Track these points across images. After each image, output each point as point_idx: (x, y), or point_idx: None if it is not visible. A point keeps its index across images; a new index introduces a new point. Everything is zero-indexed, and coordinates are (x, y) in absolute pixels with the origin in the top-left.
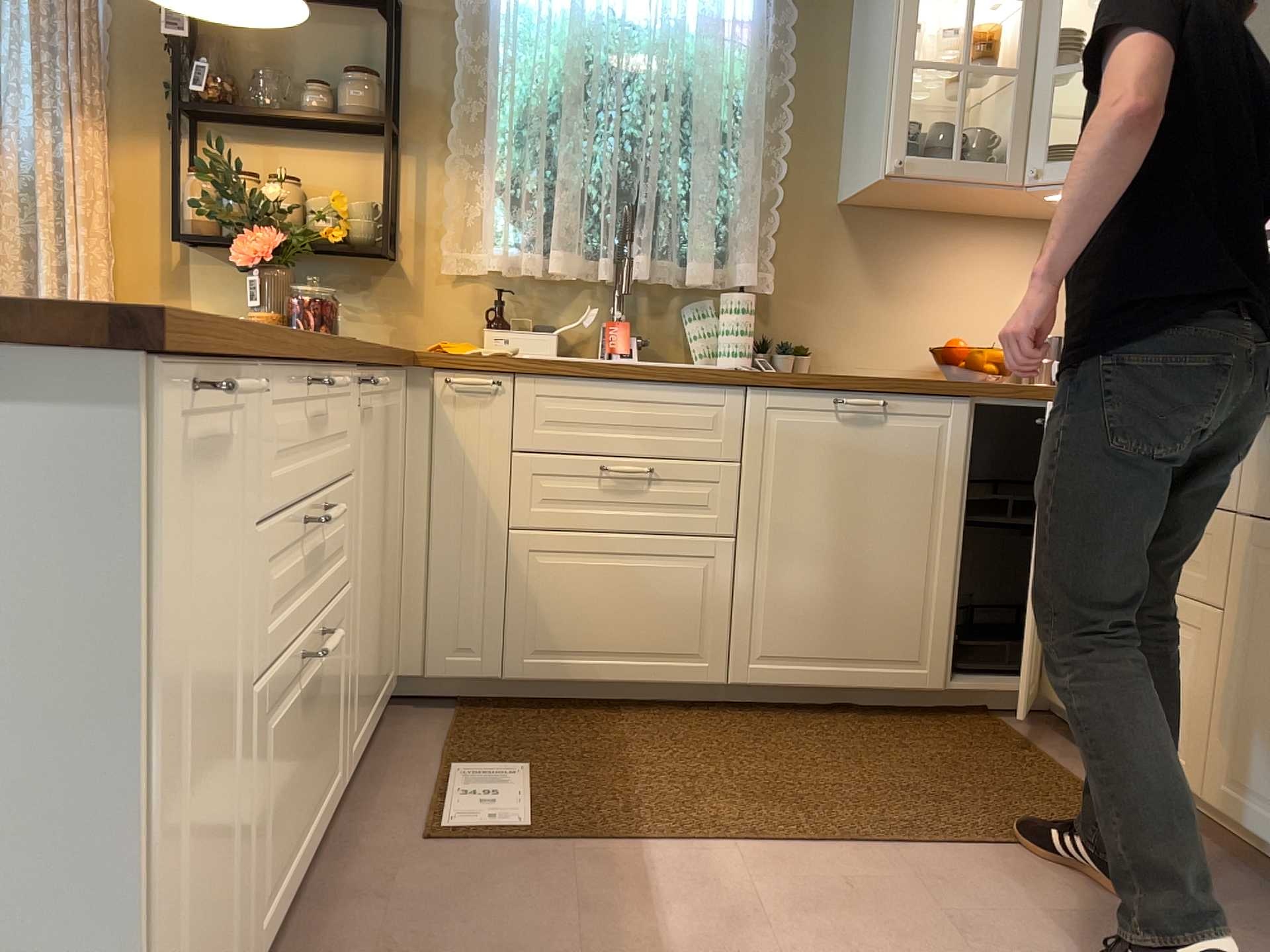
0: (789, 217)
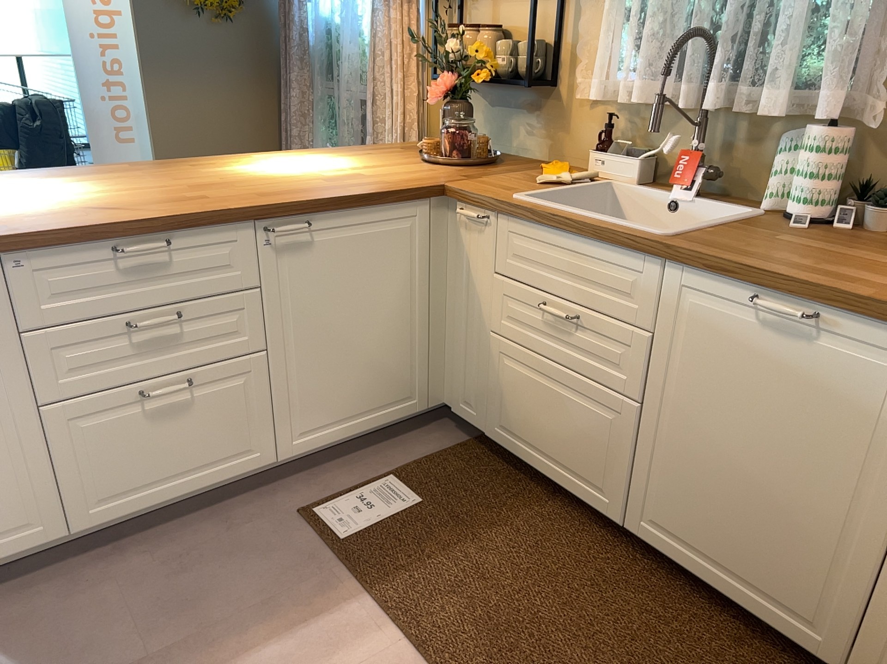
0: None
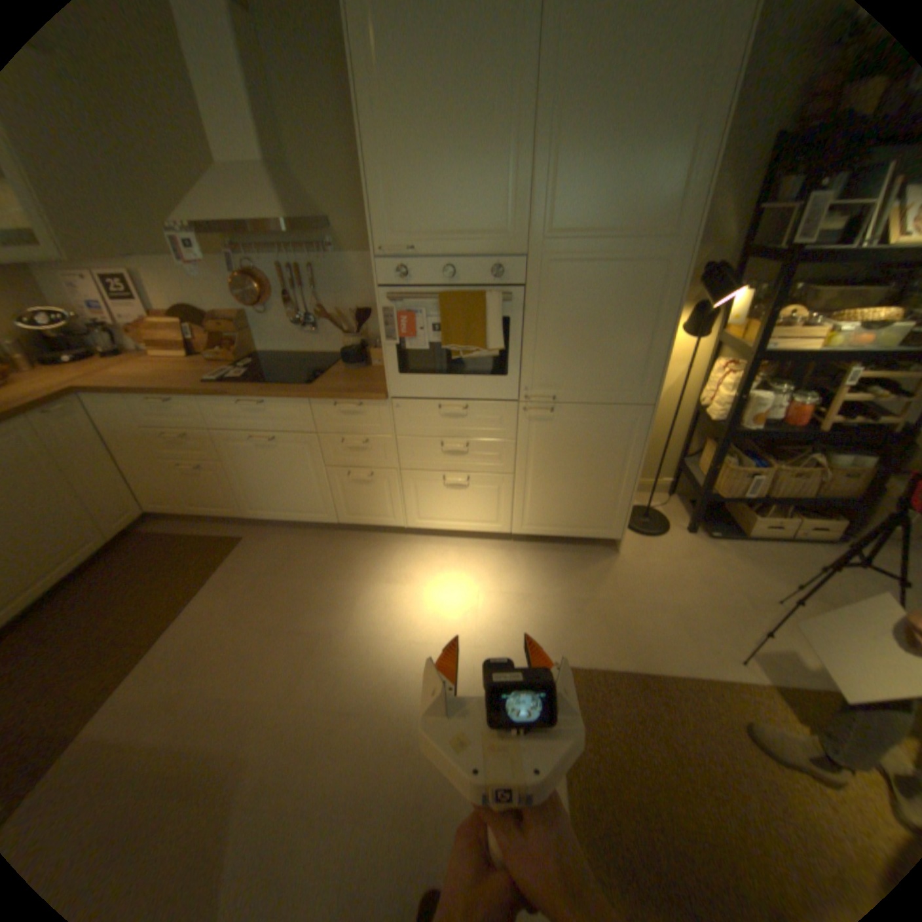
0: None
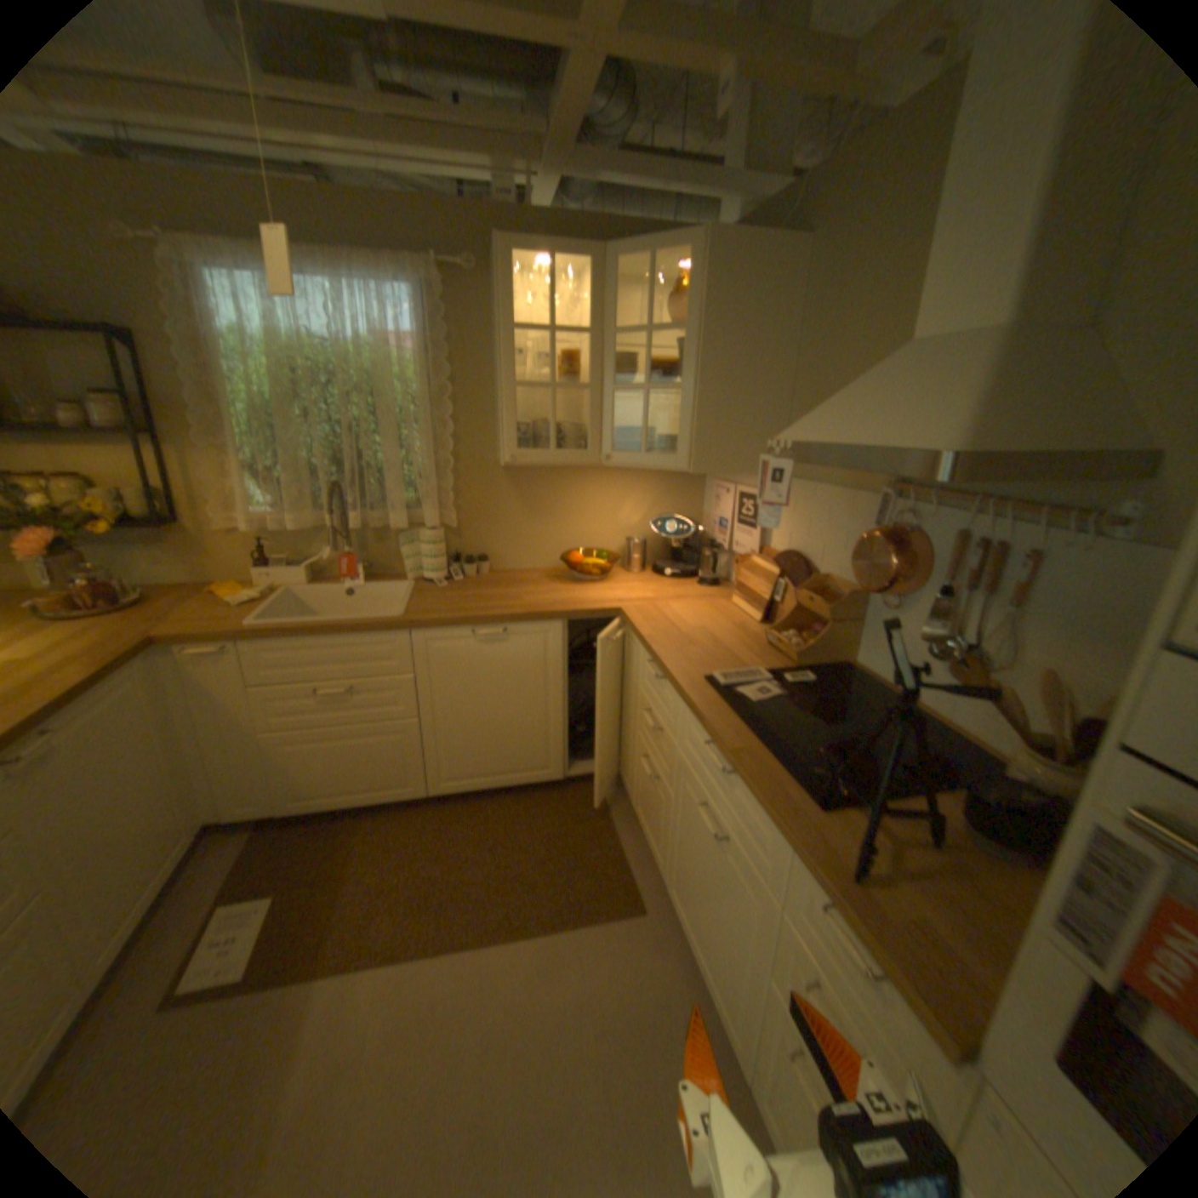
0: (463, 471)
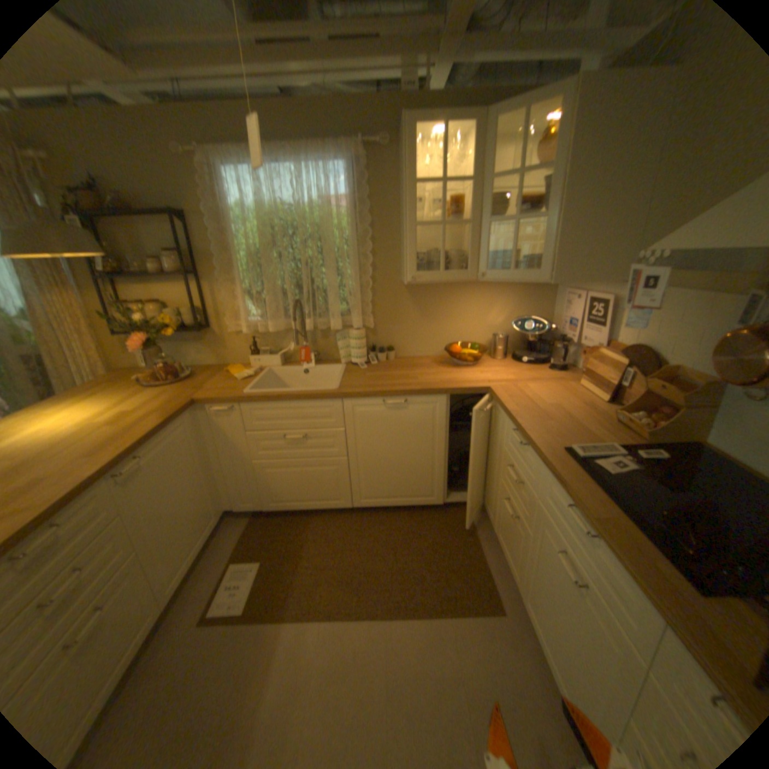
0: (378, 289)
